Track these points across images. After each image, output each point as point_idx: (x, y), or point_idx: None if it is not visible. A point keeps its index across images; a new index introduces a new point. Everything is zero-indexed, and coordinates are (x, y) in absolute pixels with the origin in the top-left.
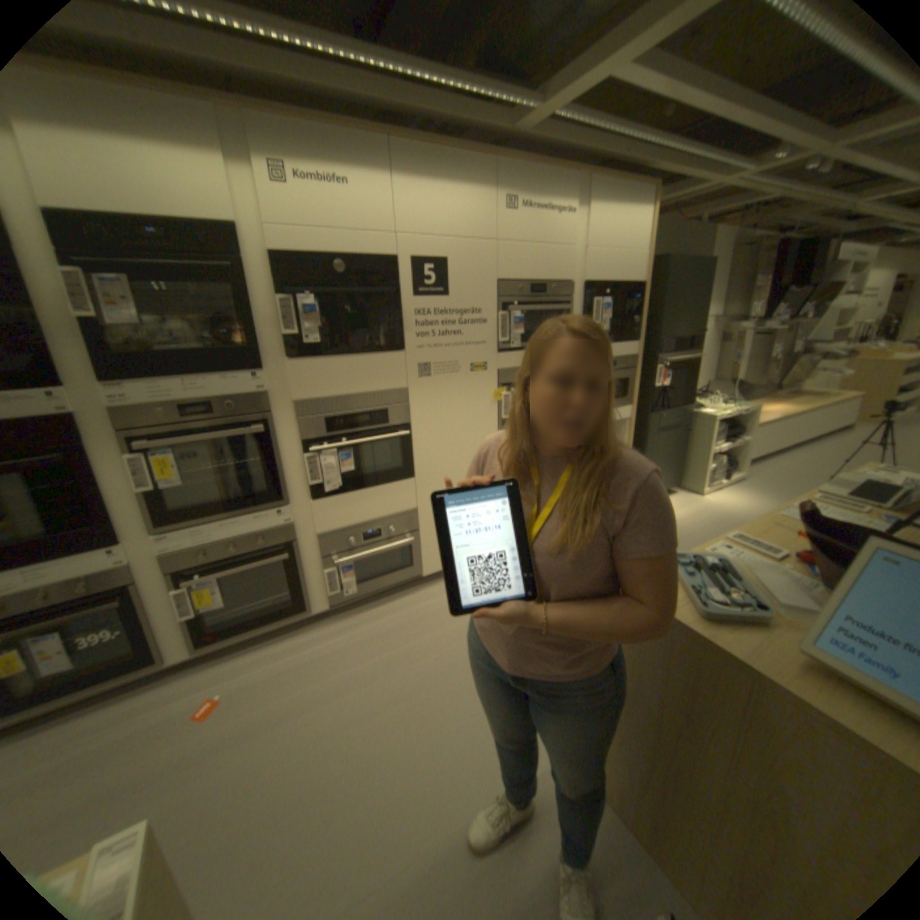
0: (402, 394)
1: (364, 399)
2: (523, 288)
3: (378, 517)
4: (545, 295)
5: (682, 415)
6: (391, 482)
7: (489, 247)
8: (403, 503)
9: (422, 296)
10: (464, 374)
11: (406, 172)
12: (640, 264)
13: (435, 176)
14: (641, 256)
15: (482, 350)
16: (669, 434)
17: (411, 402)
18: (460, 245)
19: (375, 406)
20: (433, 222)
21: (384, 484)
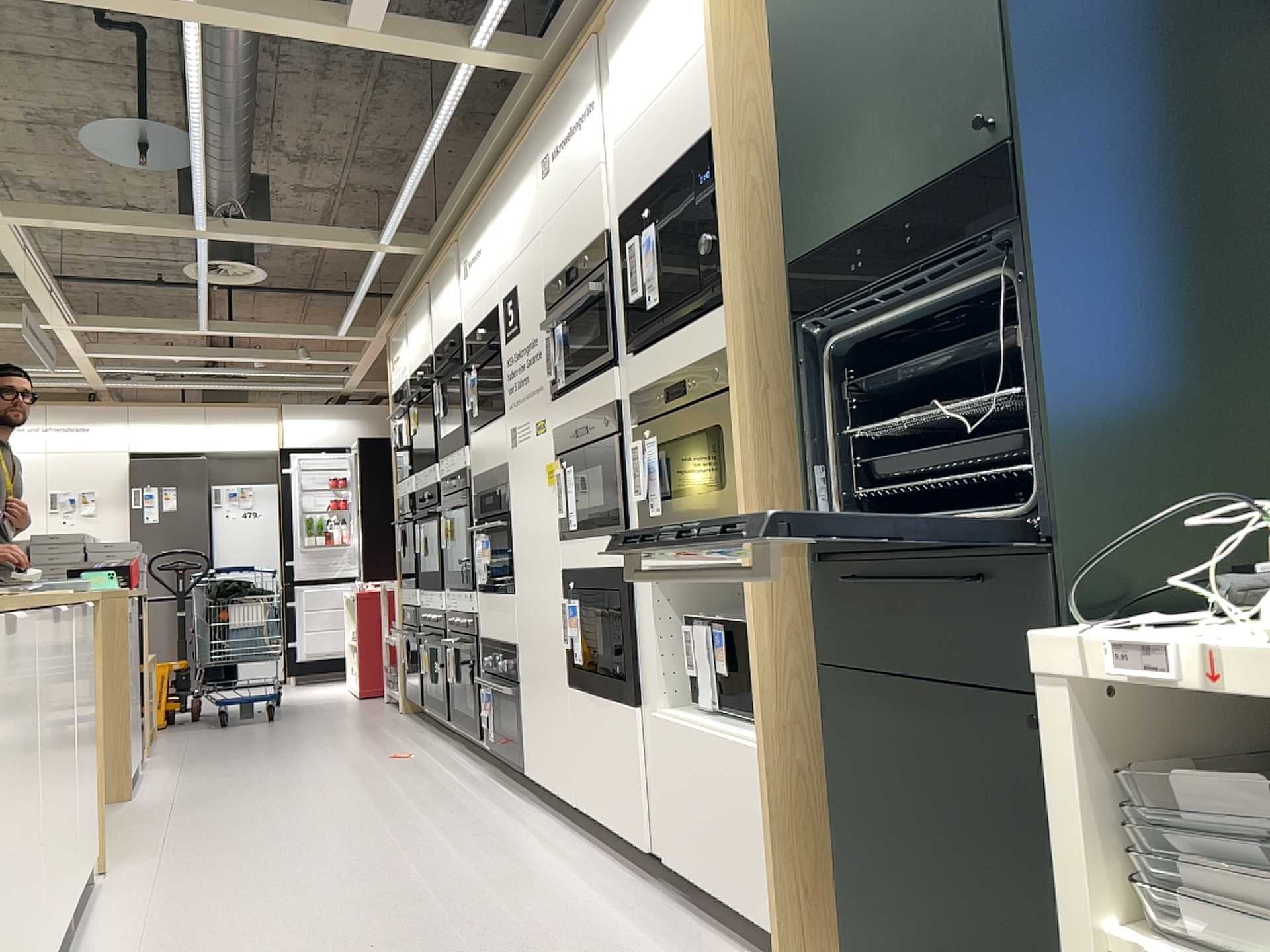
0: (504, 470)
1: (491, 476)
2: (560, 283)
3: (500, 641)
4: (581, 278)
5: (1008, 612)
6: (504, 594)
7: (536, 244)
8: (510, 631)
9: (508, 341)
10: (532, 439)
11: (497, 210)
12: (699, 90)
13: (508, 196)
14: (698, 69)
15: (541, 399)
16: (942, 703)
17: (508, 481)
18: (522, 260)
19: (495, 486)
20: (509, 248)
21: (501, 593)
